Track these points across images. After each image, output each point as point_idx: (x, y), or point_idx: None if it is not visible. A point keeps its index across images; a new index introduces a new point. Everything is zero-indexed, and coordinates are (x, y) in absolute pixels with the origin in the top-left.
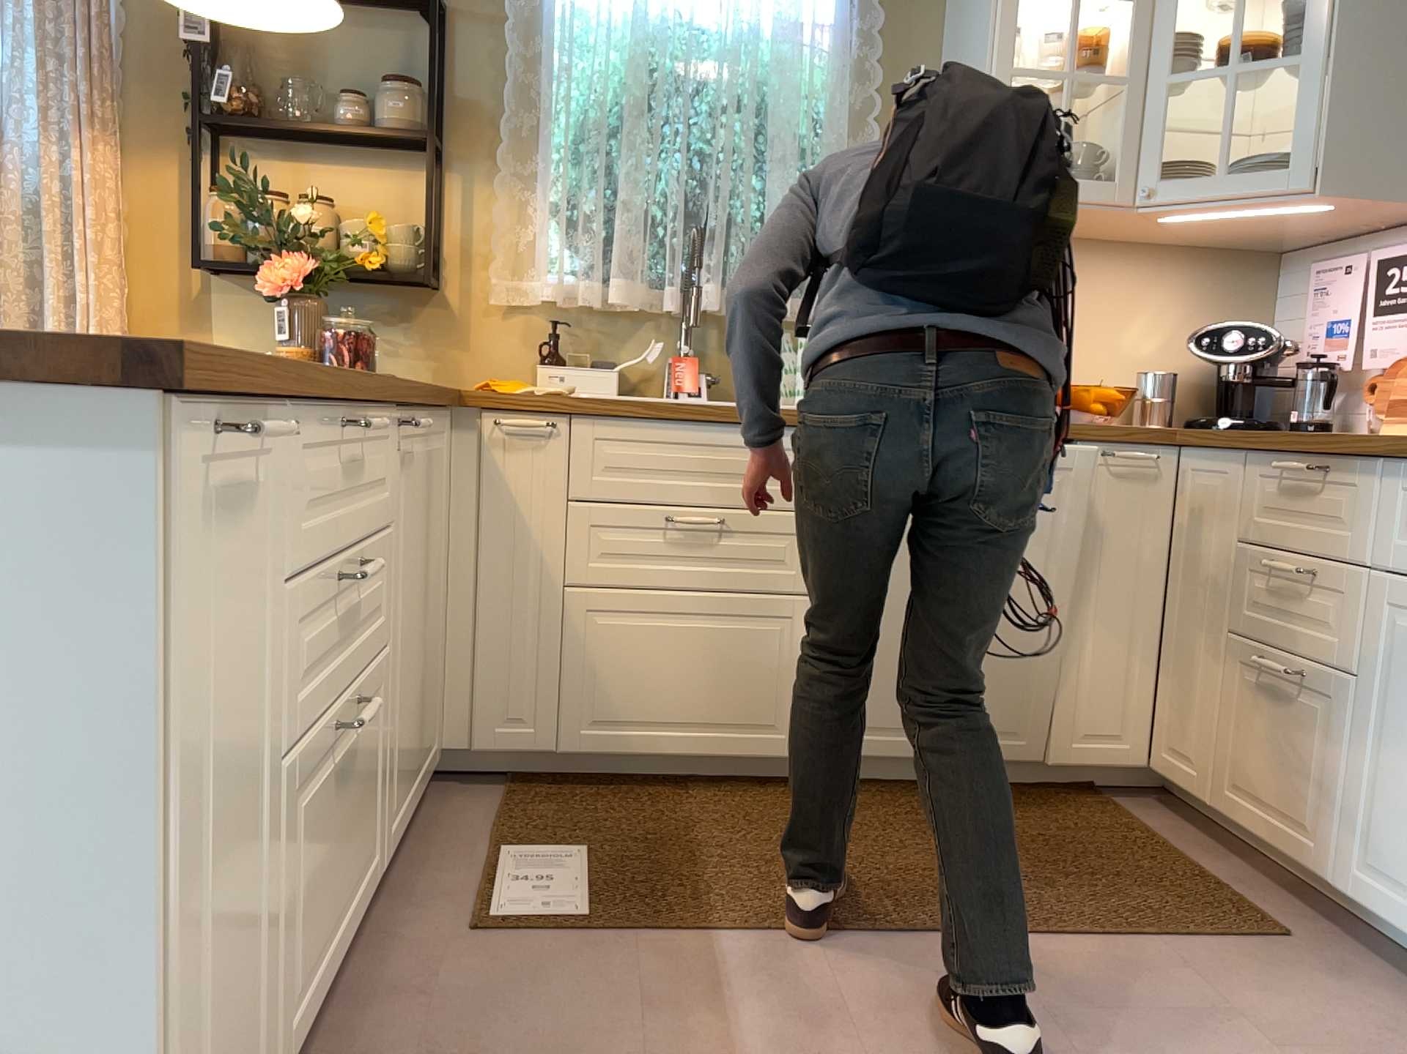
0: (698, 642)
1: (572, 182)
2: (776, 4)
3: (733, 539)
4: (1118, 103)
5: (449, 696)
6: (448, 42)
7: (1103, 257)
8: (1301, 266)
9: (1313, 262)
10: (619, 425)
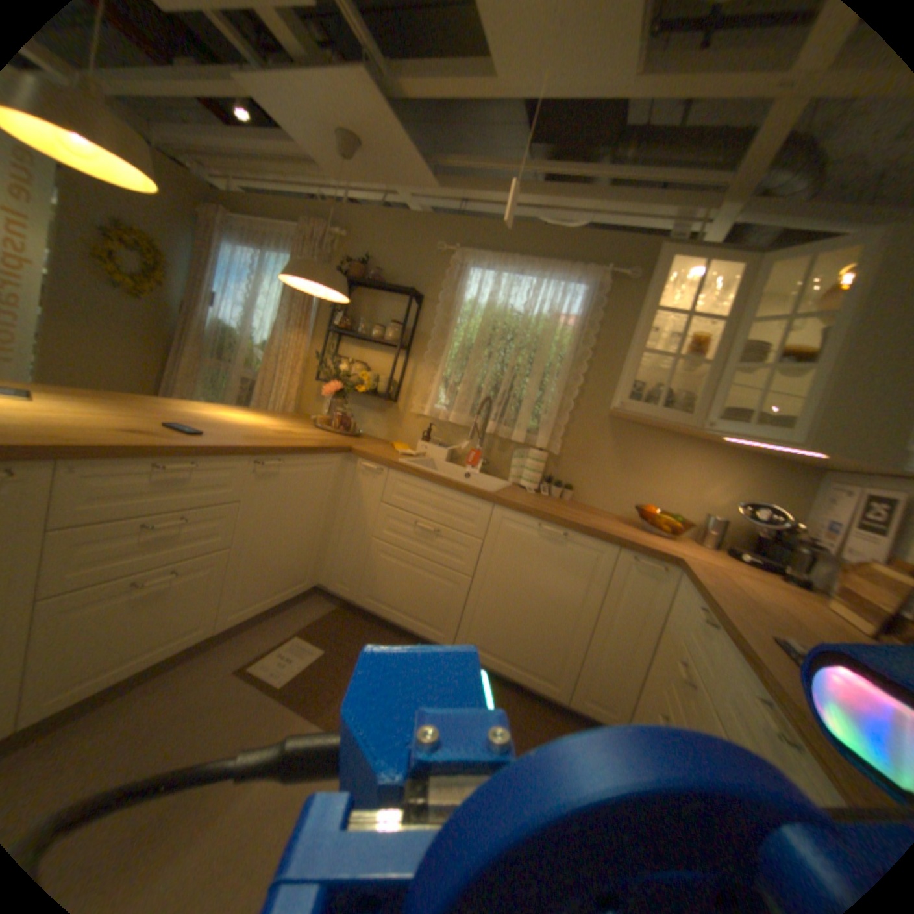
0: (417, 580)
1: (451, 370)
2: (551, 306)
3: (441, 540)
4: (712, 374)
5: (325, 565)
6: (419, 309)
7: (703, 450)
8: (832, 482)
9: (838, 482)
10: (406, 477)
